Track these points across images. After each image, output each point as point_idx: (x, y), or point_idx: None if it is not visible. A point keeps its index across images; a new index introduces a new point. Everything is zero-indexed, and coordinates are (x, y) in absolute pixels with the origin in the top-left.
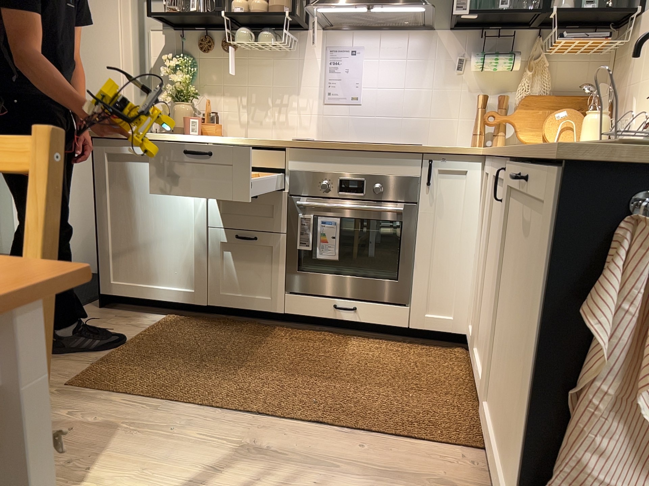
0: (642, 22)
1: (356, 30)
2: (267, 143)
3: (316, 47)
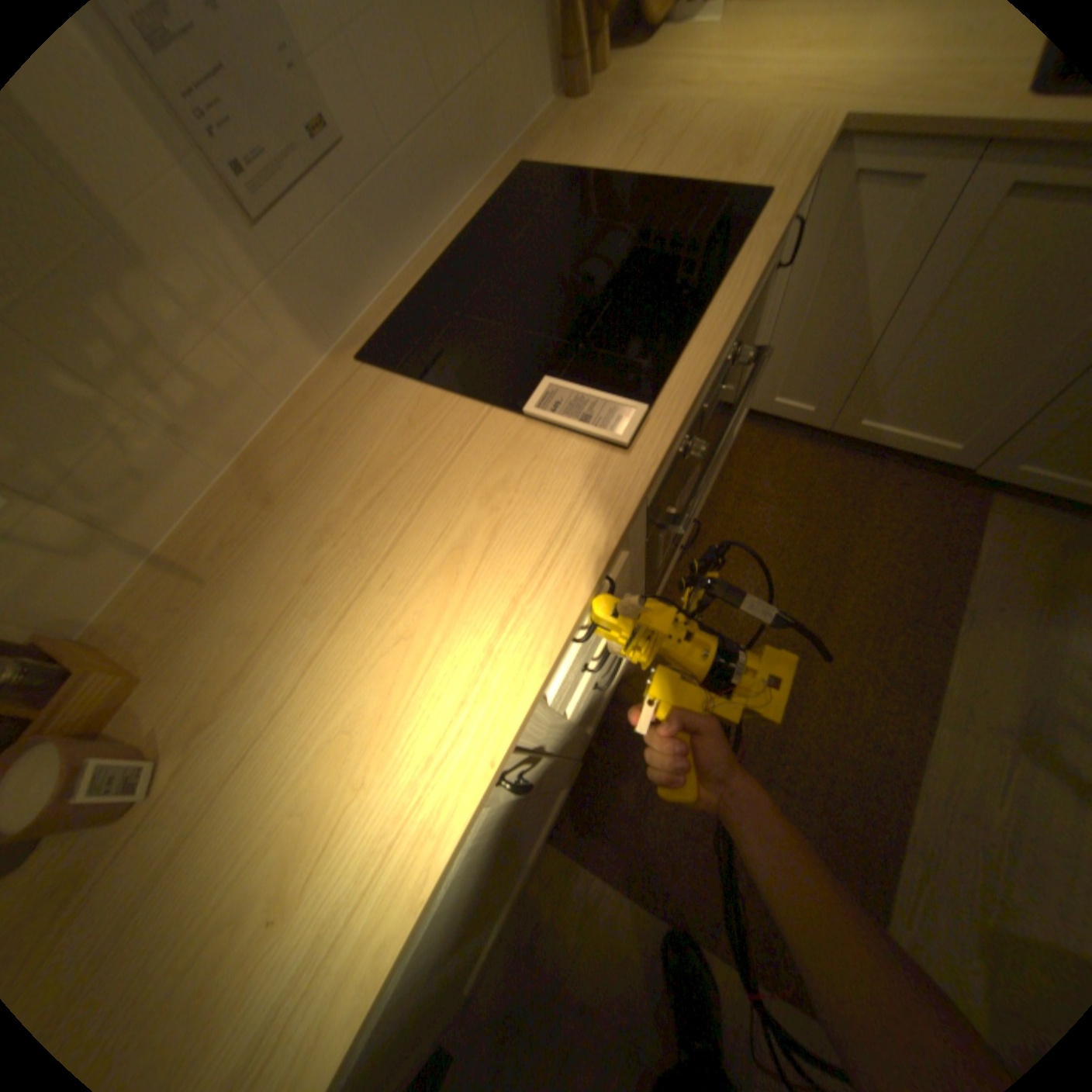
0: None
1: None
2: (618, 531)
3: None
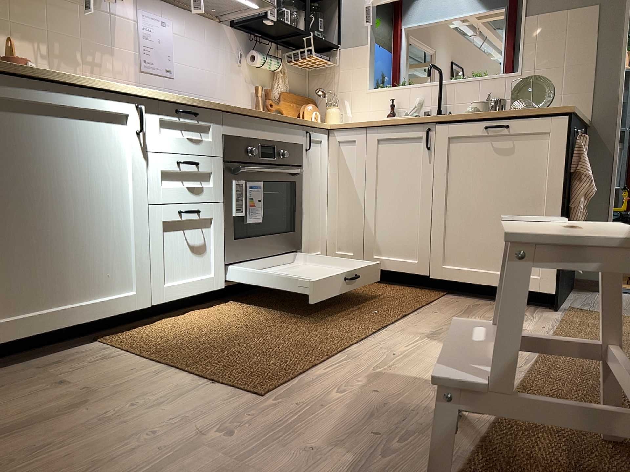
0: (342, 54)
1: (158, 2)
2: (208, 105)
3: (130, 8)
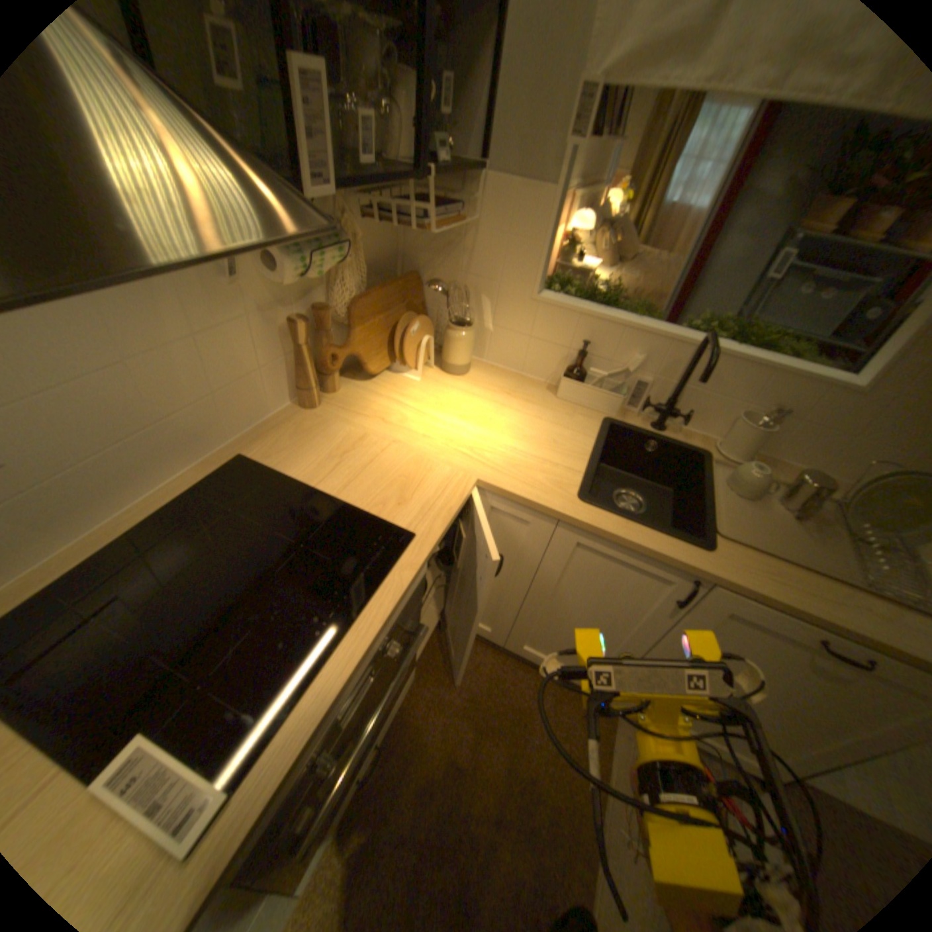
0: (488, 184)
1: None
2: None
3: None
